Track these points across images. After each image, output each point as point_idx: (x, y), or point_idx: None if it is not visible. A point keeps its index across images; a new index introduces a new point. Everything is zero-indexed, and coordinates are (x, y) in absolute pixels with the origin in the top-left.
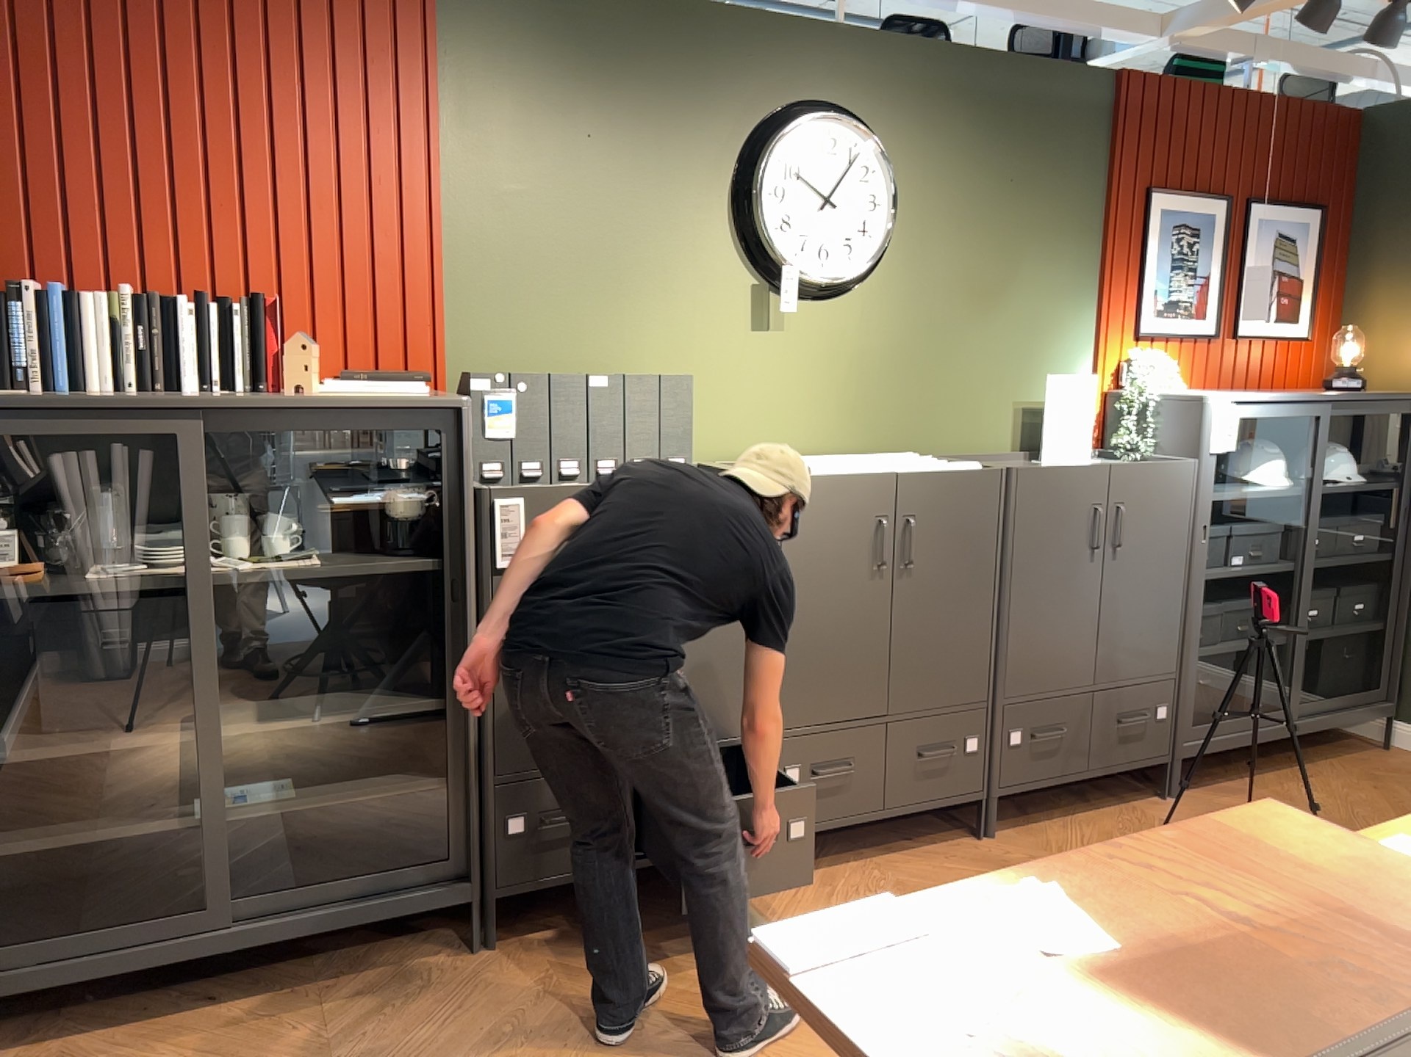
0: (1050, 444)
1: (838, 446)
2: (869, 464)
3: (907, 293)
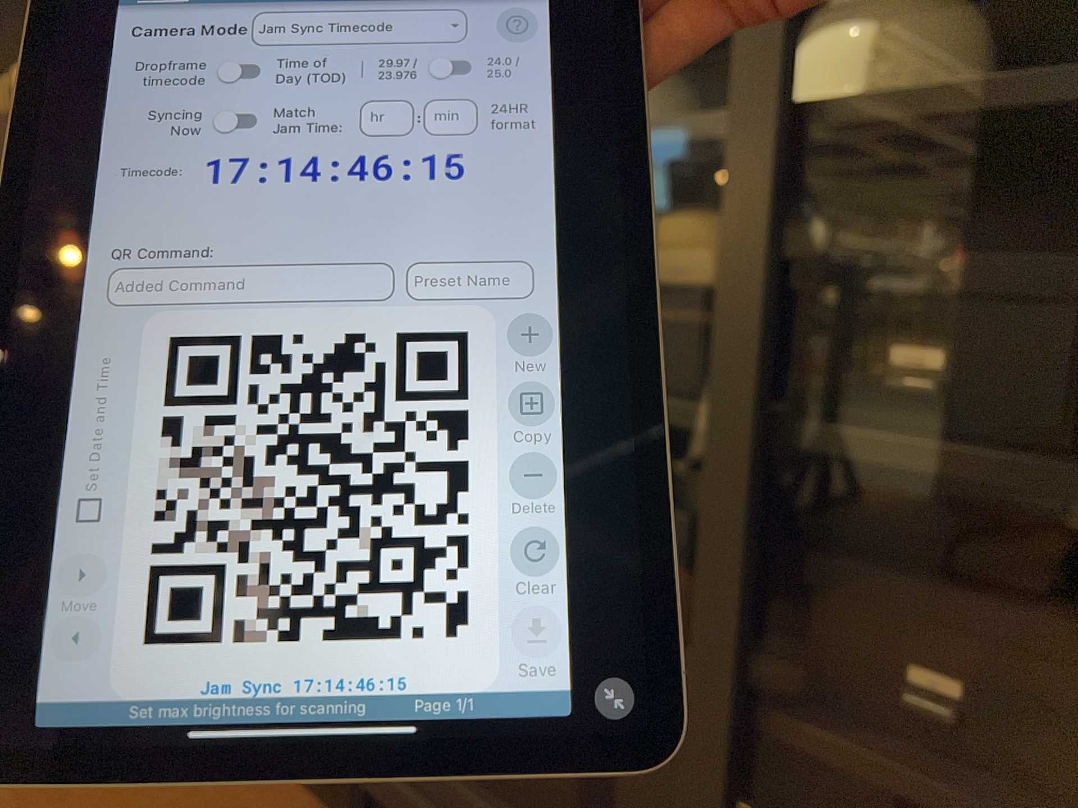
0: None
1: None
2: None
3: None
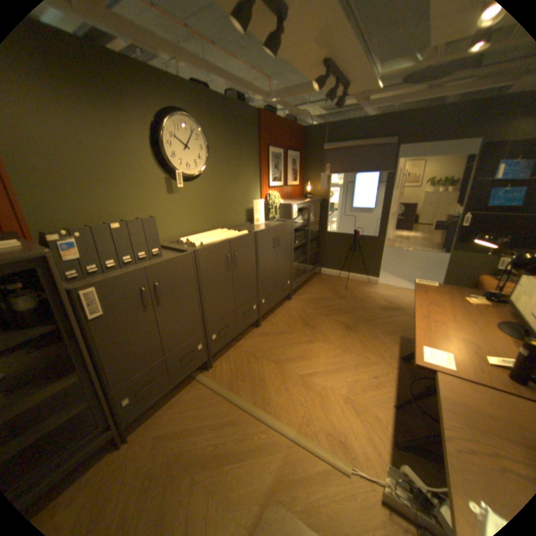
0: (255, 220)
1: (201, 230)
2: (217, 237)
3: (213, 178)
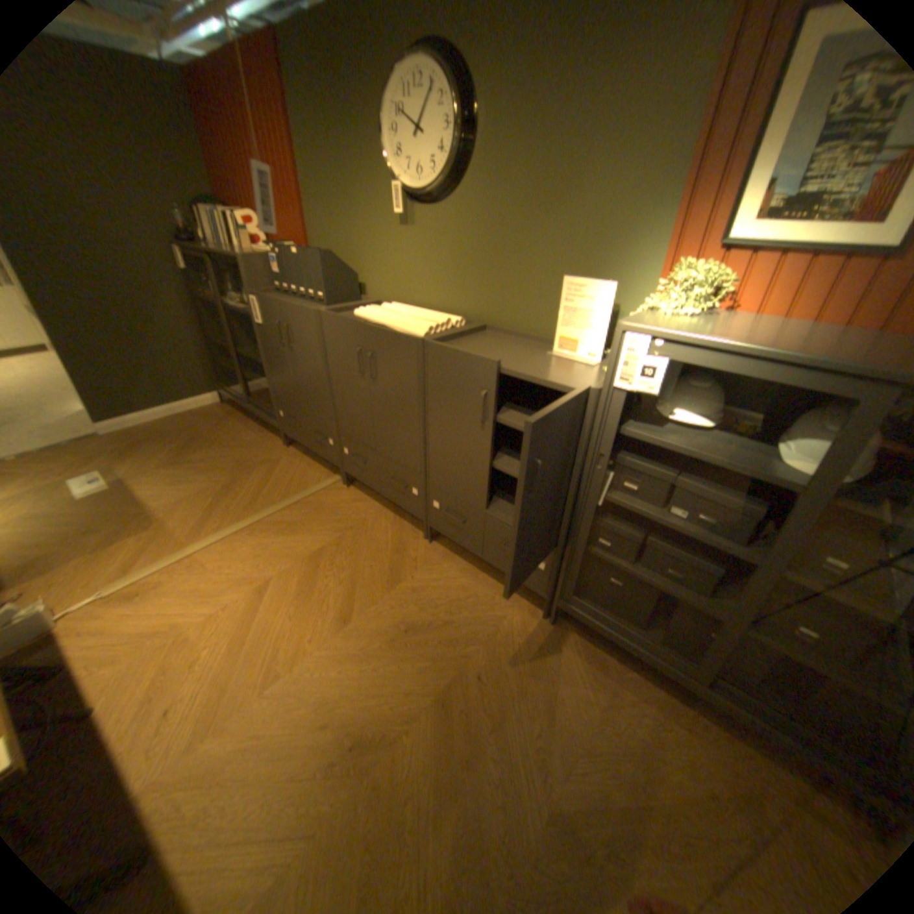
0: (560, 339)
1: (444, 306)
2: (389, 317)
3: (484, 197)
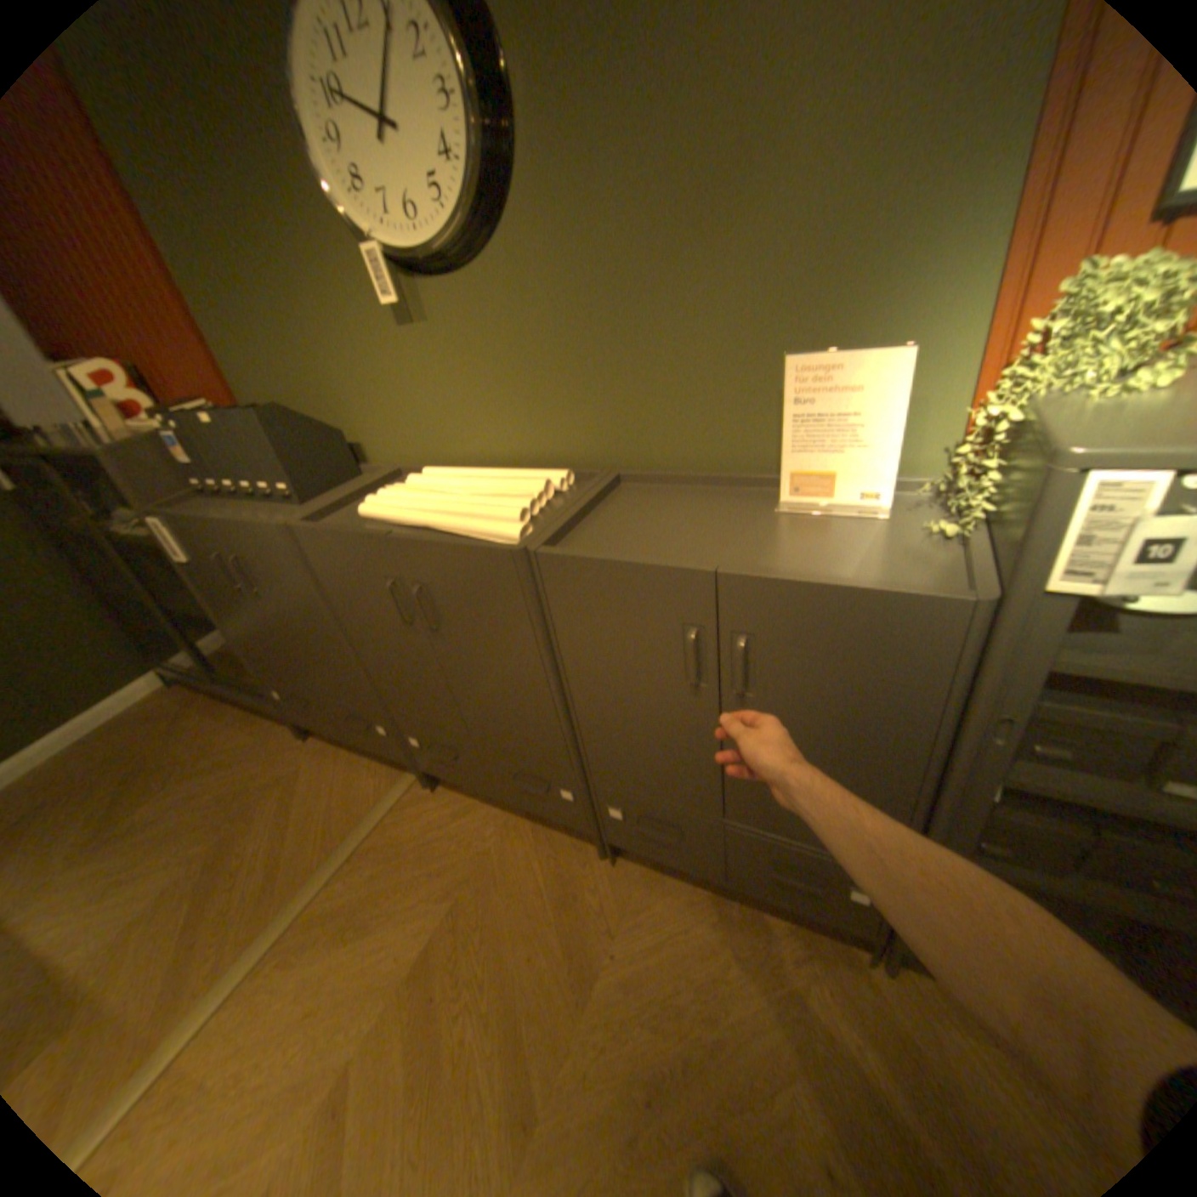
0: (791, 477)
1: (521, 454)
2: (429, 505)
3: (557, 234)
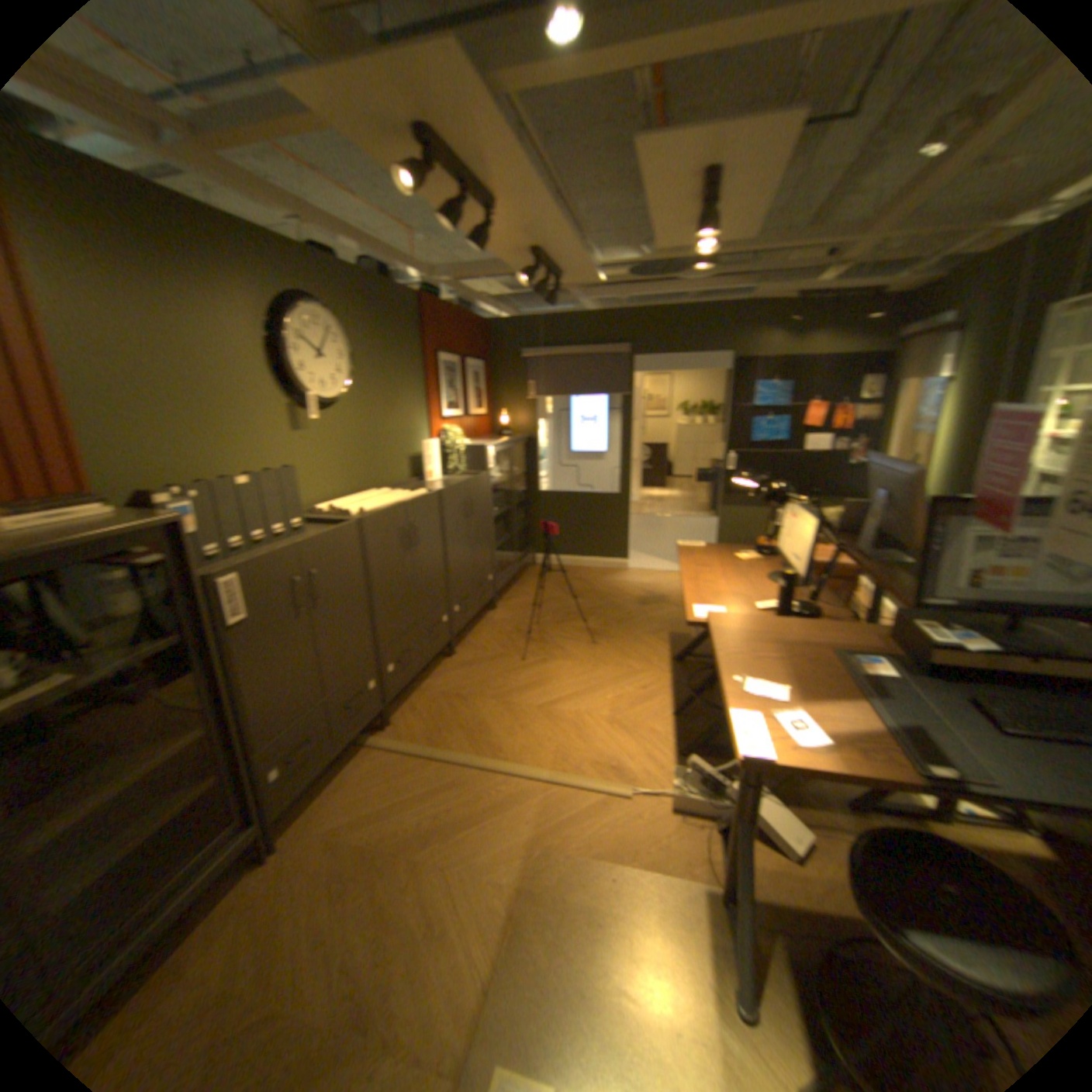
0: (425, 473)
1: (341, 491)
2: (379, 500)
3: (356, 404)
